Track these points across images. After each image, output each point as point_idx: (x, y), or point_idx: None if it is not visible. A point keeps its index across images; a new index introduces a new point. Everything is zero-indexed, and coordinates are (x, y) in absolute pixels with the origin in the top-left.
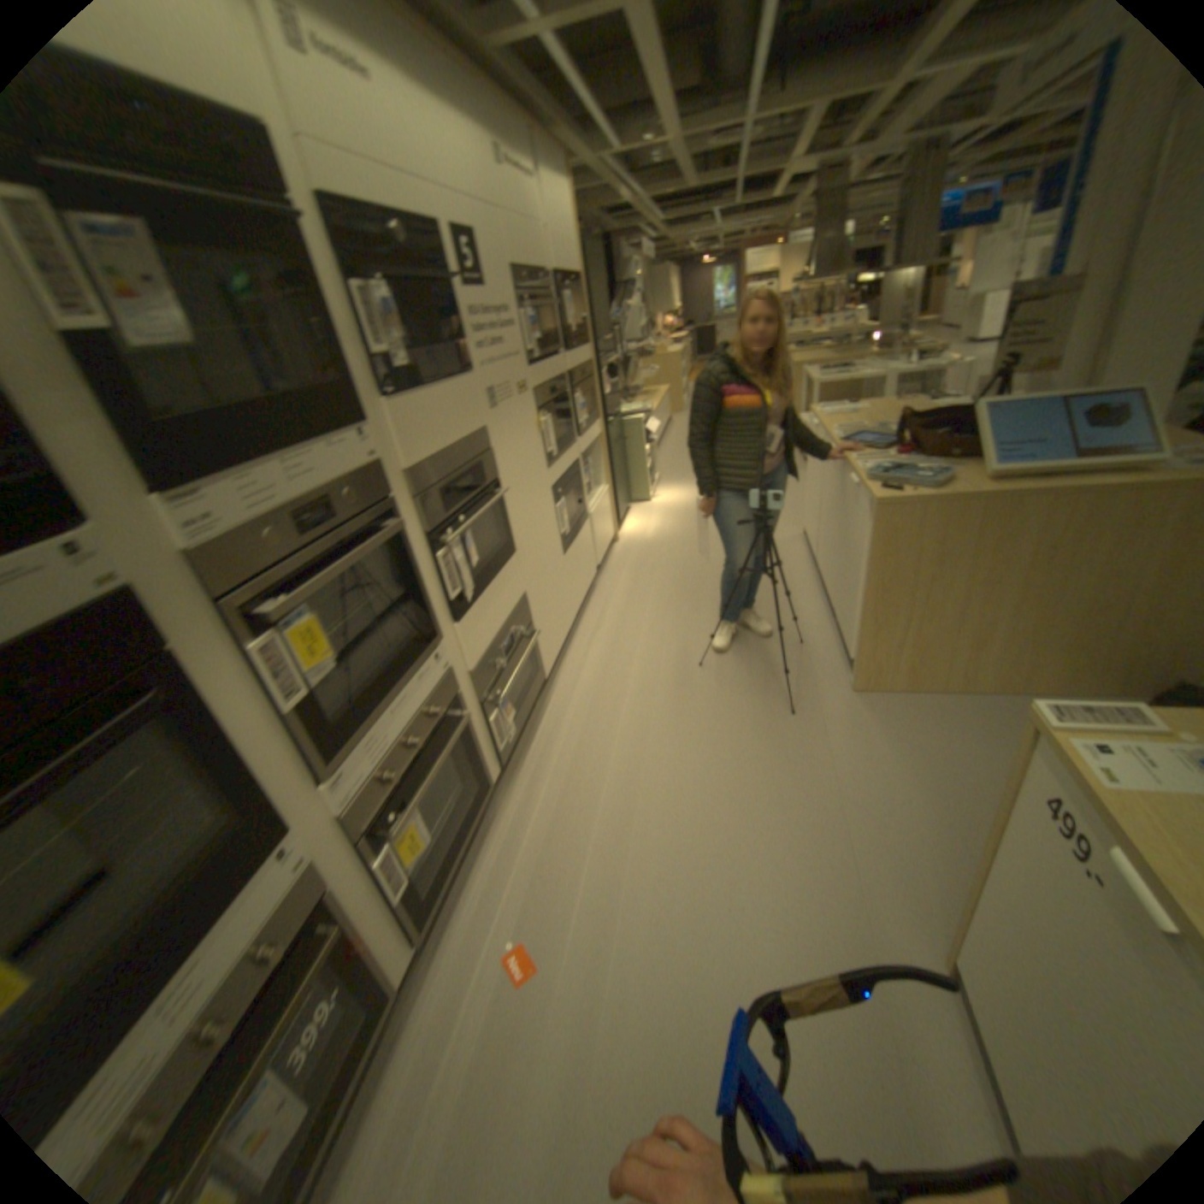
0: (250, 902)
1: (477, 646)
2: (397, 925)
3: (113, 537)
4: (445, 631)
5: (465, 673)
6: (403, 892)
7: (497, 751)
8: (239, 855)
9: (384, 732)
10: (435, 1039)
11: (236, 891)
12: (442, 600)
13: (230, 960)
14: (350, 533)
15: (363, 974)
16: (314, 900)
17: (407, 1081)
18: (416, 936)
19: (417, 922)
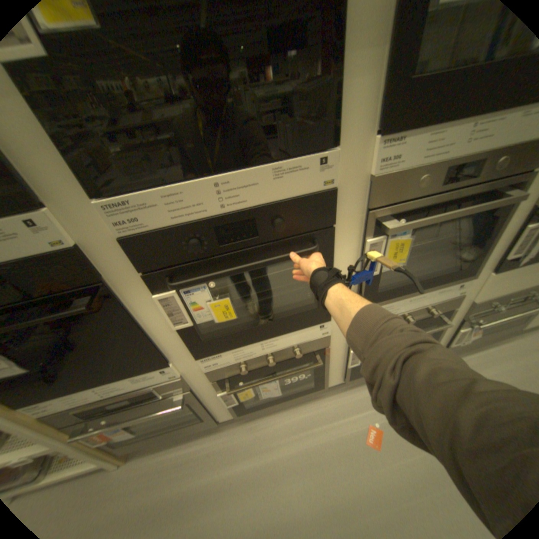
0: (303, 335)
1: (496, 291)
2: (346, 371)
3: (342, 159)
4: (483, 274)
5: (472, 301)
6: (356, 366)
7: (451, 346)
8: (308, 319)
9: (400, 307)
10: (329, 418)
11: (301, 329)
12: (500, 255)
13: (286, 347)
14: (477, 190)
15: (323, 376)
16: (323, 346)
17: (312, 417)
18: (349, 381)
19: (353, 378)
